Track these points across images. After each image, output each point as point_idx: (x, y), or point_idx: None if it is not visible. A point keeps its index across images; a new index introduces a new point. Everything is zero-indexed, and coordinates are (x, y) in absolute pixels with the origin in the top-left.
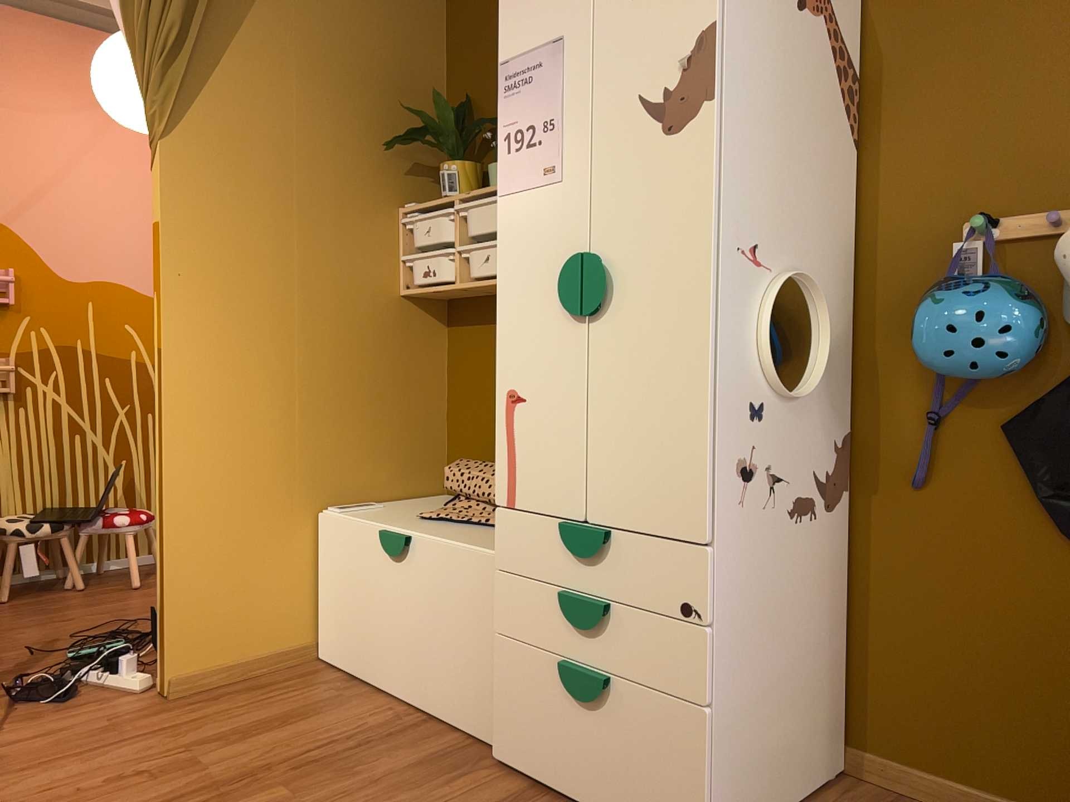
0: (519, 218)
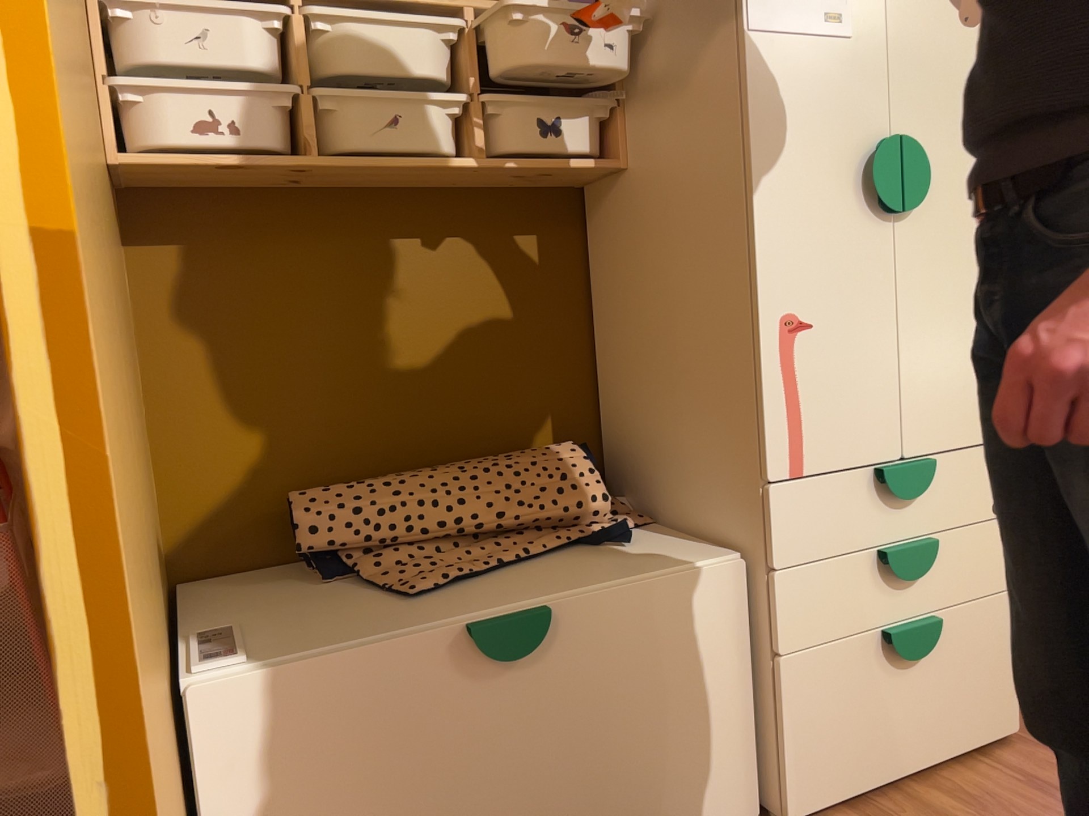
0: (787, 73)
